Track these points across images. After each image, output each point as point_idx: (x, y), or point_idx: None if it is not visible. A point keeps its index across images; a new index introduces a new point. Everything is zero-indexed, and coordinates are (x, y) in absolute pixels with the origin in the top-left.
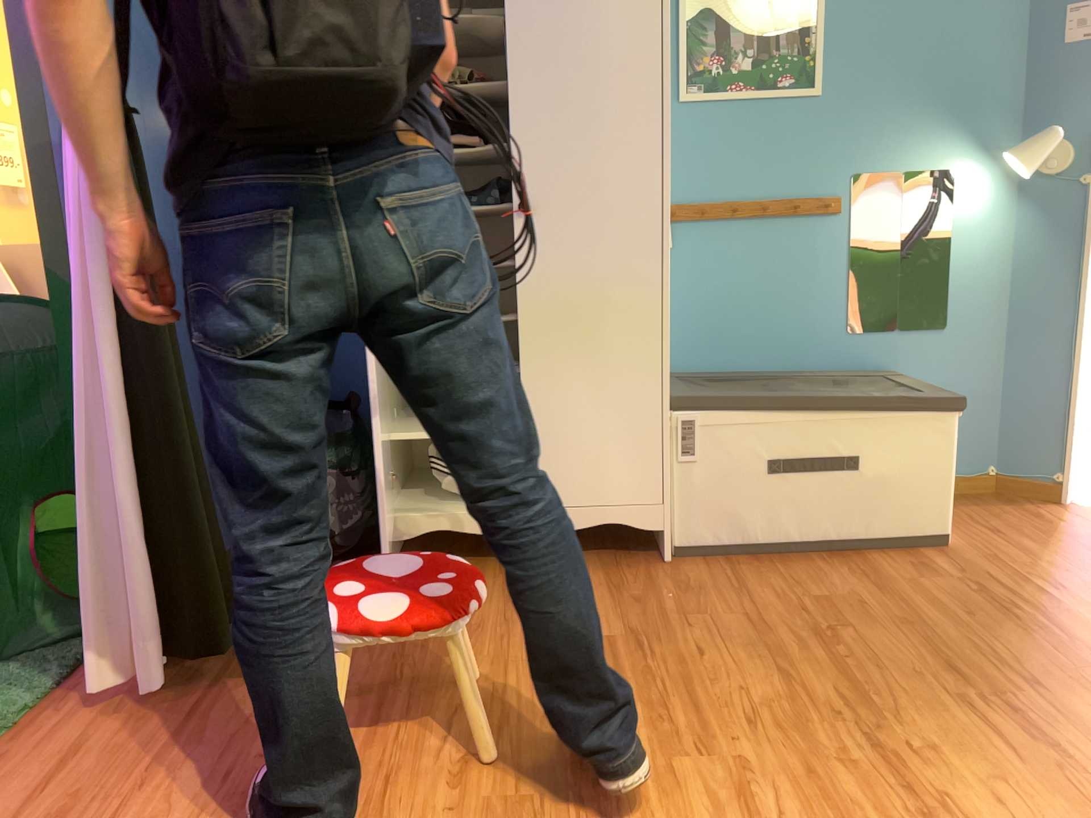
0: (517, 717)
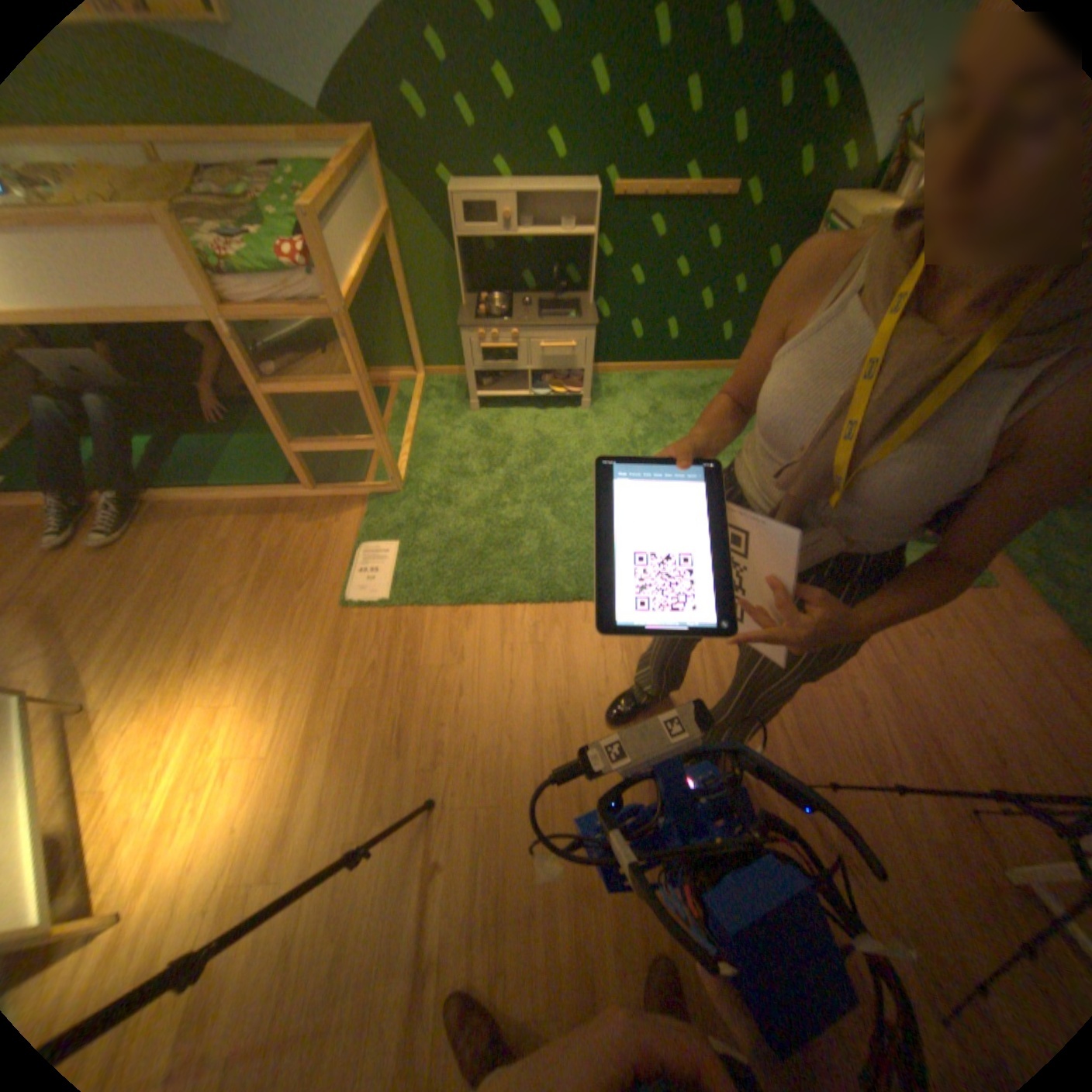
0: (850, 763)
